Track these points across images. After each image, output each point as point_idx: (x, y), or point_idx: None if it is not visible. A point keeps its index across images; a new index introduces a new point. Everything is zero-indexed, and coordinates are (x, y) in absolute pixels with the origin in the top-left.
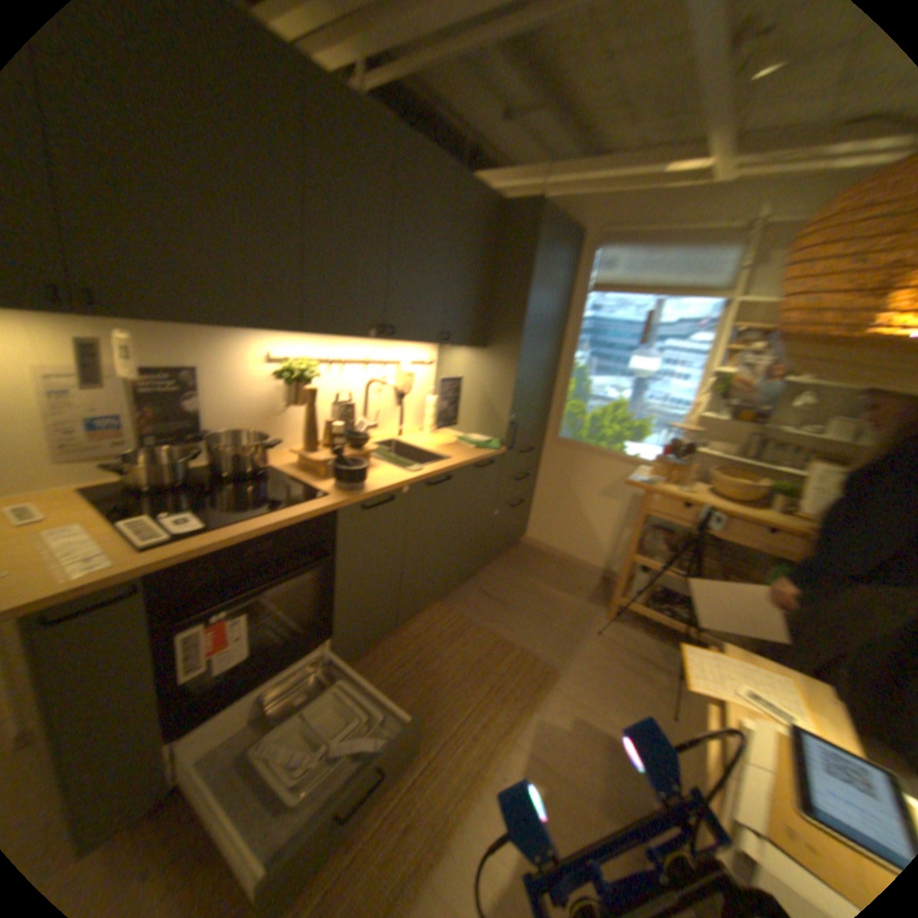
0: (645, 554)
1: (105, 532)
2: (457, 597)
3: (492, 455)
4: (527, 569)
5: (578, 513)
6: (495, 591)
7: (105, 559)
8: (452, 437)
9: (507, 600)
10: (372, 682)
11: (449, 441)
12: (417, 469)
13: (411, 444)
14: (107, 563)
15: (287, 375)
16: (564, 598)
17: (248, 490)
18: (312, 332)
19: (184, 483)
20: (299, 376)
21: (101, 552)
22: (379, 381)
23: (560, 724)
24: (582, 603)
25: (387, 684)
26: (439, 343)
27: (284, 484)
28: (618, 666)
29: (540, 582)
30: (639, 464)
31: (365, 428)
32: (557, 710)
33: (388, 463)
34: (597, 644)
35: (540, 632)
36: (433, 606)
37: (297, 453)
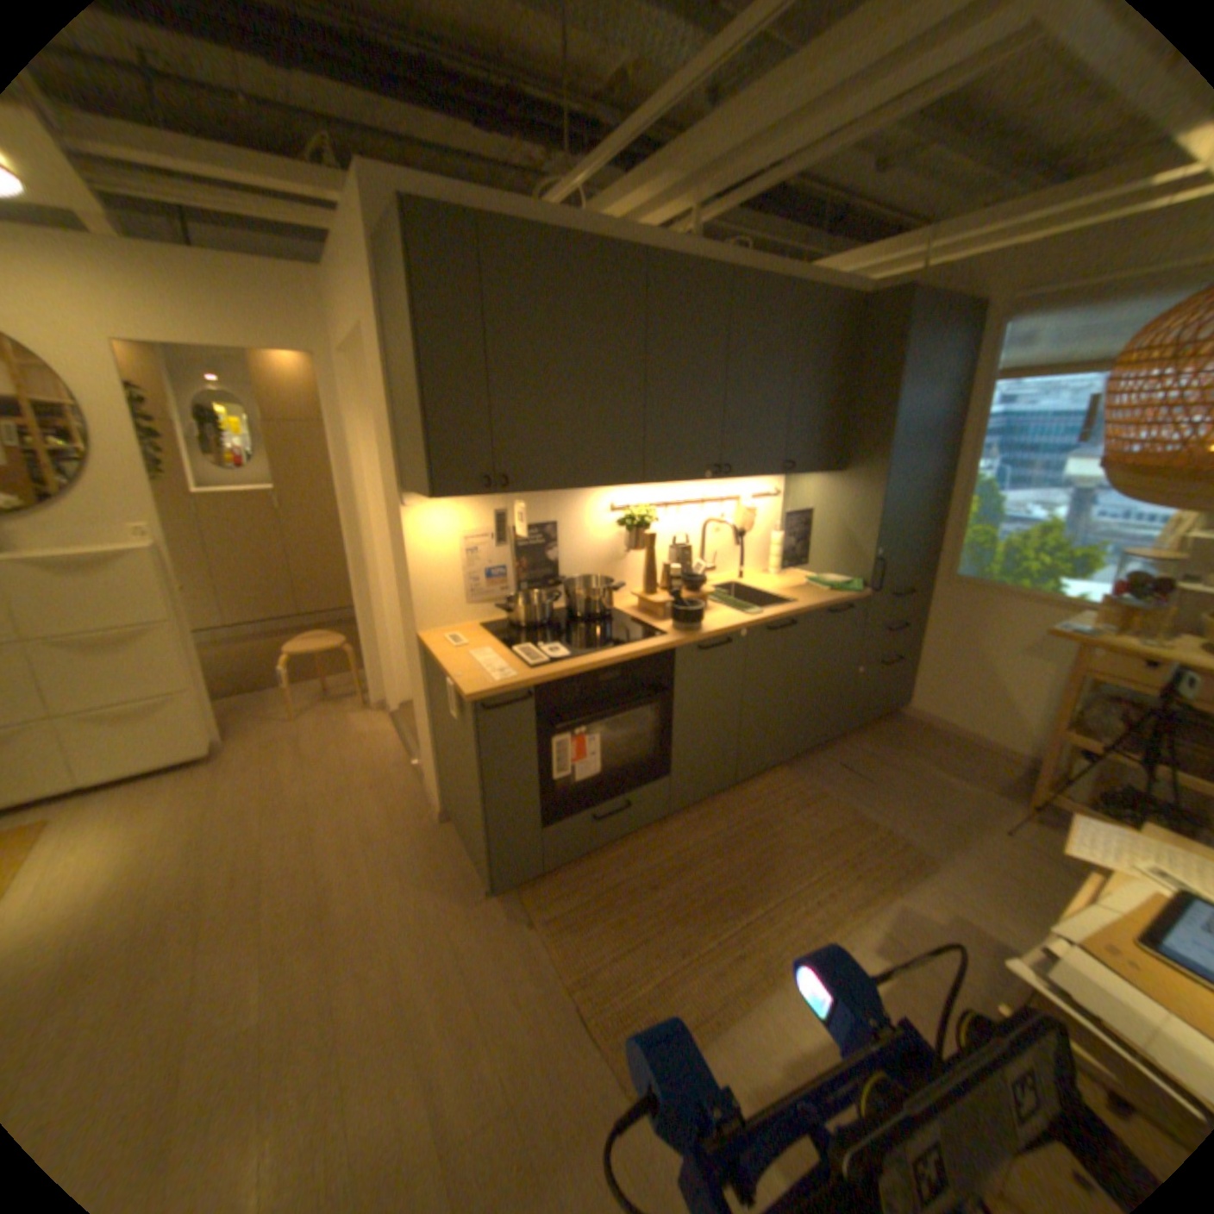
0: (1087, 735)
1: (504, 655)
2: (808, 767)
3: (851, 599)
4: (909, 747)
5: (989, 679)
6: (860, 767)
7: (510, 672)
8: (801, 579)
9: (875, 779)
10: (708, 833)
11: (796, 583)
12: (755, 613)
13: (750, 588)
14: (512, 675)
15: (627, 524)
16: (961, 787)
17: (597, 629)
18: (650, 483)
19: (547, 623)
20: (637, 523)
21: (506, 668)
22: (714, 521)
23: (932, 918)
24: (988, 797)
25: (724, 838)
26: (781, 474)
27: (625, 625)
28: (1034, 876)
29: (926, 764)
30: (1084, 609)
31: (700, 571)
32: (930, 903)
33: (723, 607)
34: (1005, 846)
35: (919, 819)
36: (777, 773)
37: (636, 597)
